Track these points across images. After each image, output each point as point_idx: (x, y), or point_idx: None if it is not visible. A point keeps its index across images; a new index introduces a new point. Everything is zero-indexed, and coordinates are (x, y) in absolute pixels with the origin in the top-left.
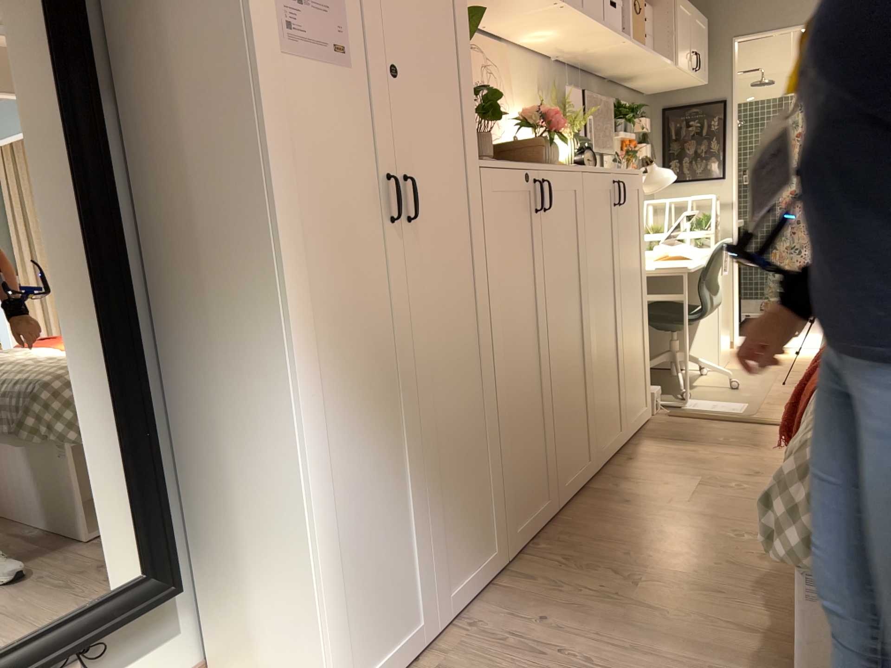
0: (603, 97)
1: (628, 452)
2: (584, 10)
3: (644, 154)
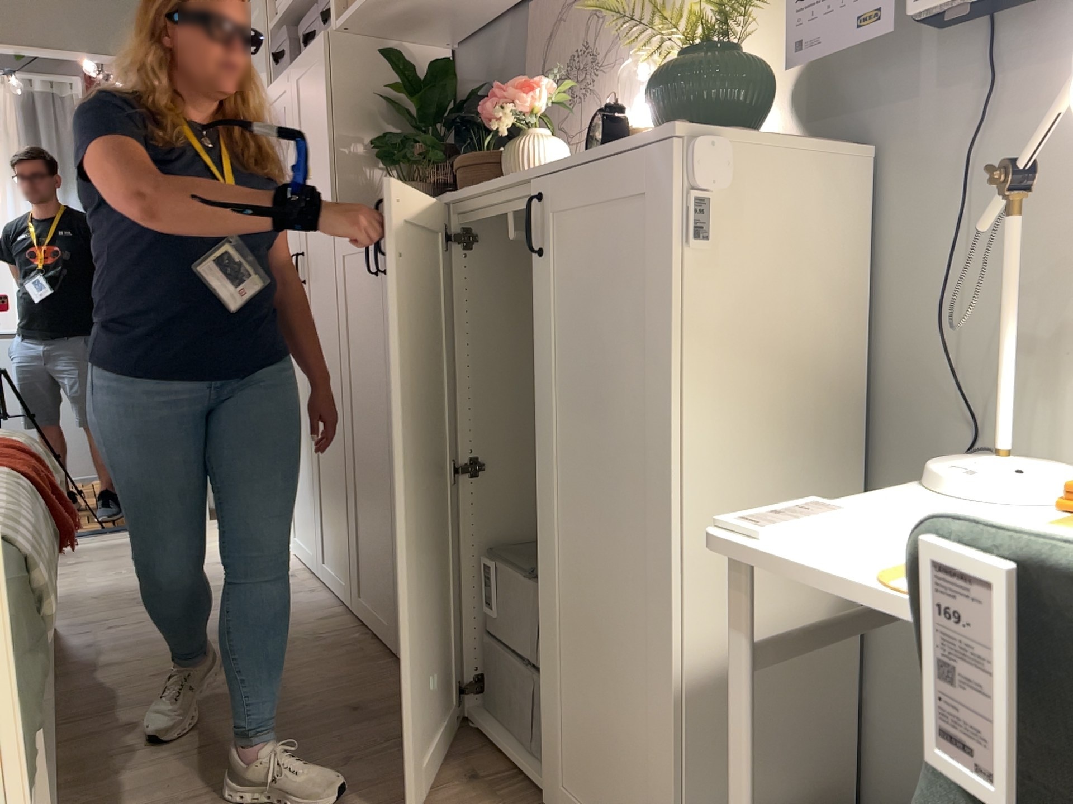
0: None
1: (505, 798)
2: None
3: None
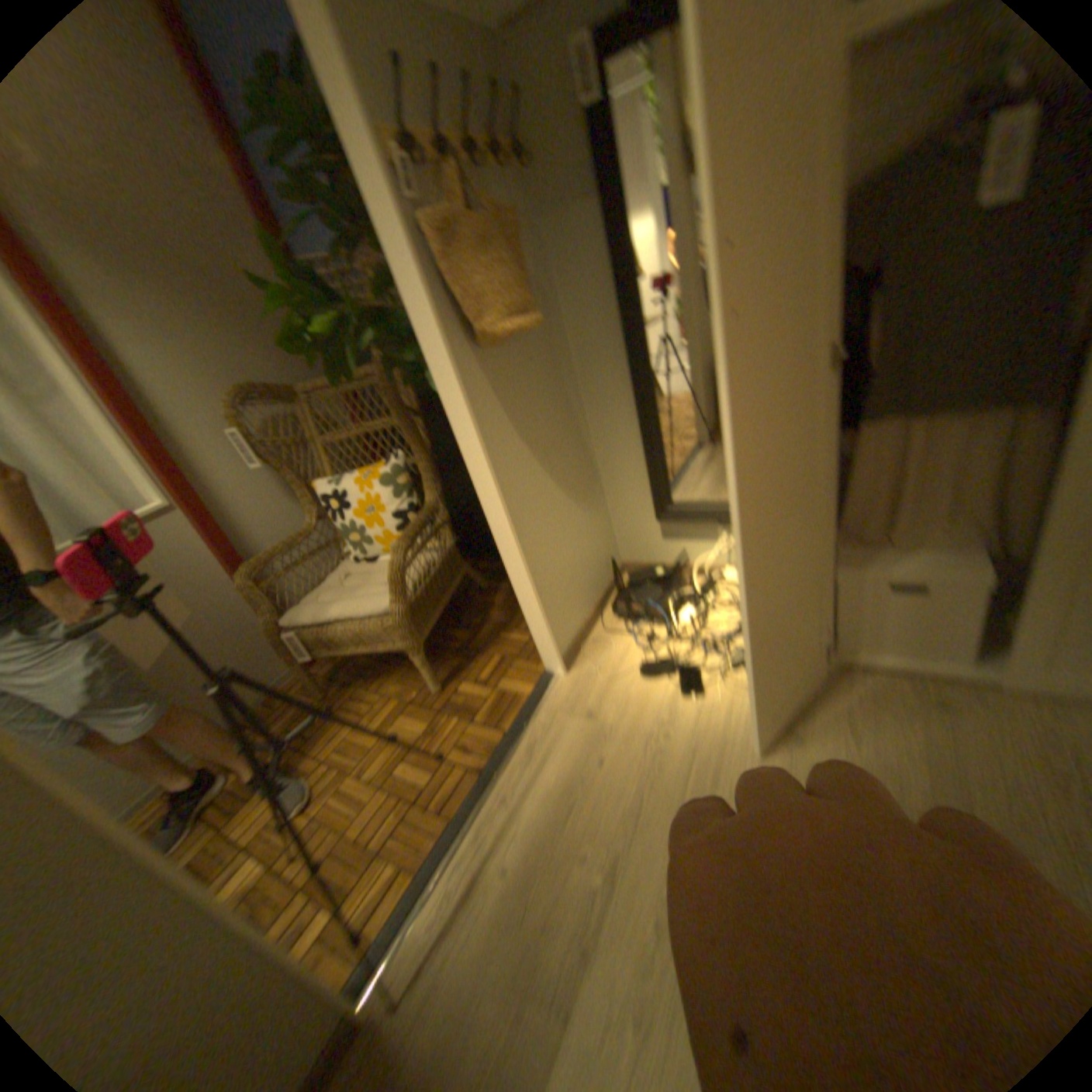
0: None
1: None
2: None
3: None
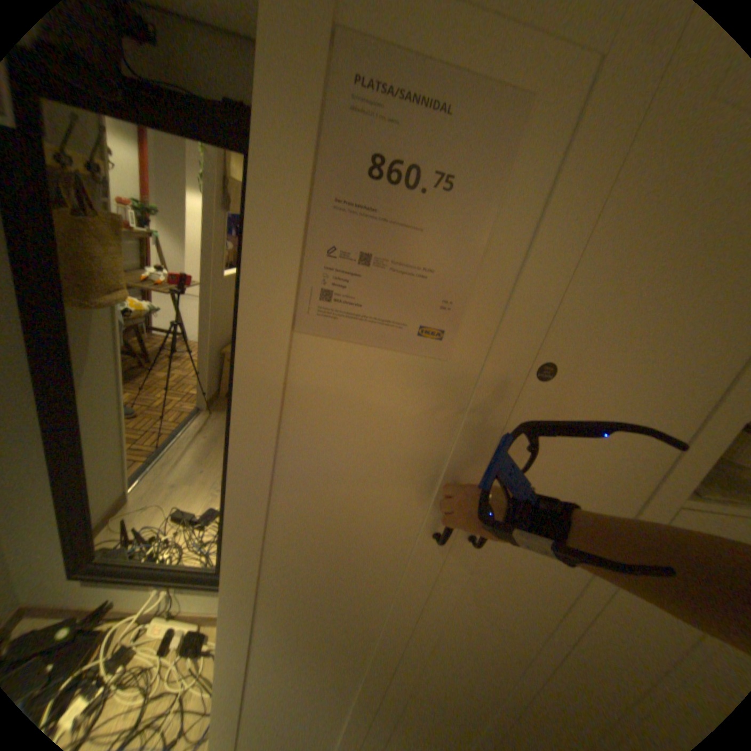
0: None
1: None
2: None
3: None
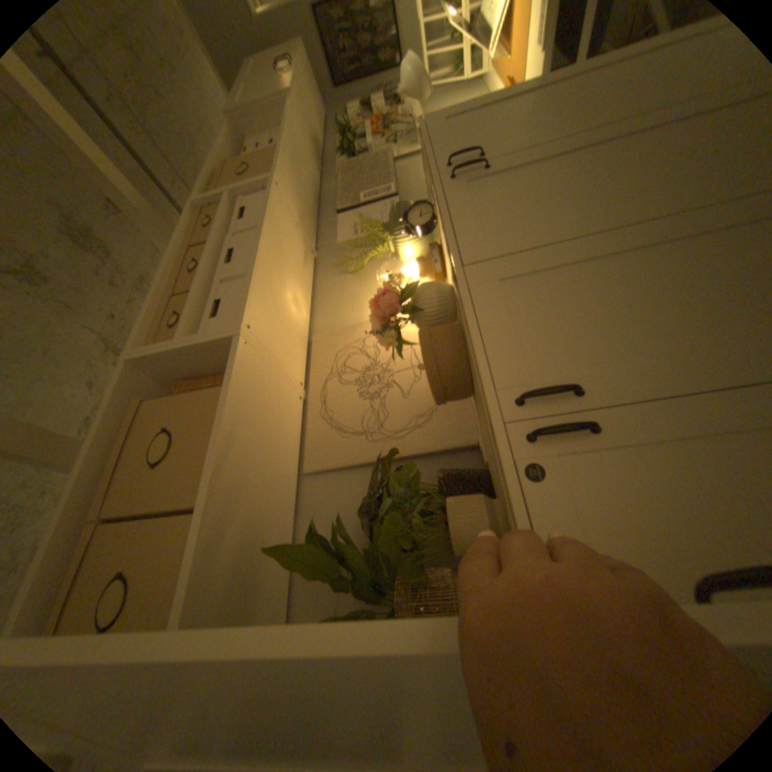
0: (338, 170)
1: None
2: (247, 272)
3: (378, 95)
